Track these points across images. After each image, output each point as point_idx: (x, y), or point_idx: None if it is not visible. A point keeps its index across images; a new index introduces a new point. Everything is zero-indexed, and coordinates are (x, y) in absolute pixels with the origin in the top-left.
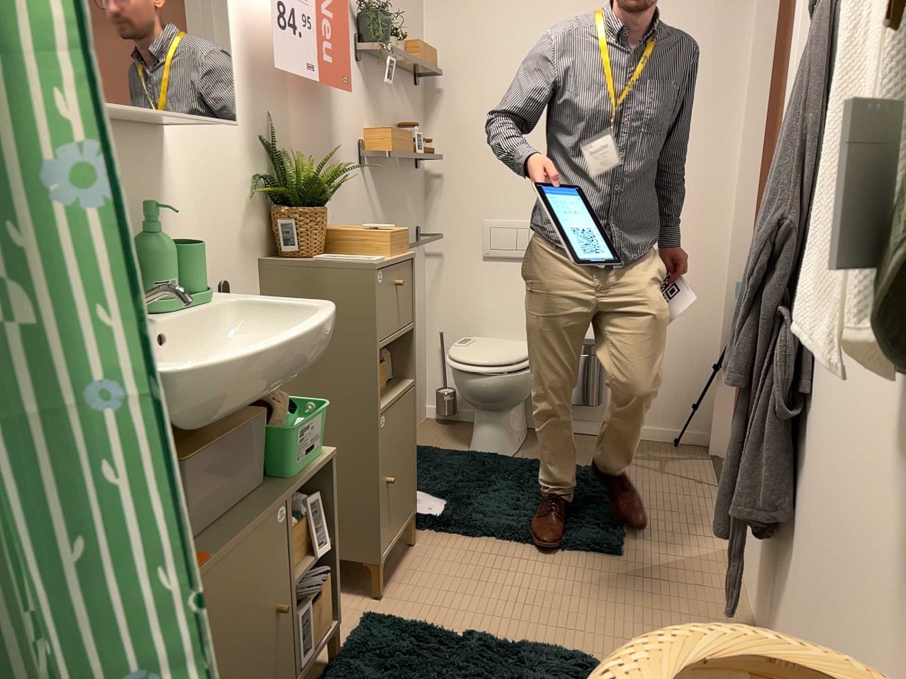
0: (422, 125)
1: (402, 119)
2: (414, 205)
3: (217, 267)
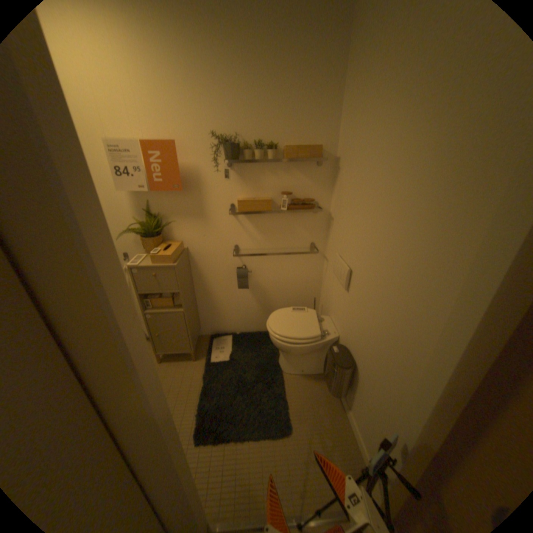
0: (327, 184)
1: (291, 185)
2: (307, 230)
3: (119, 248)
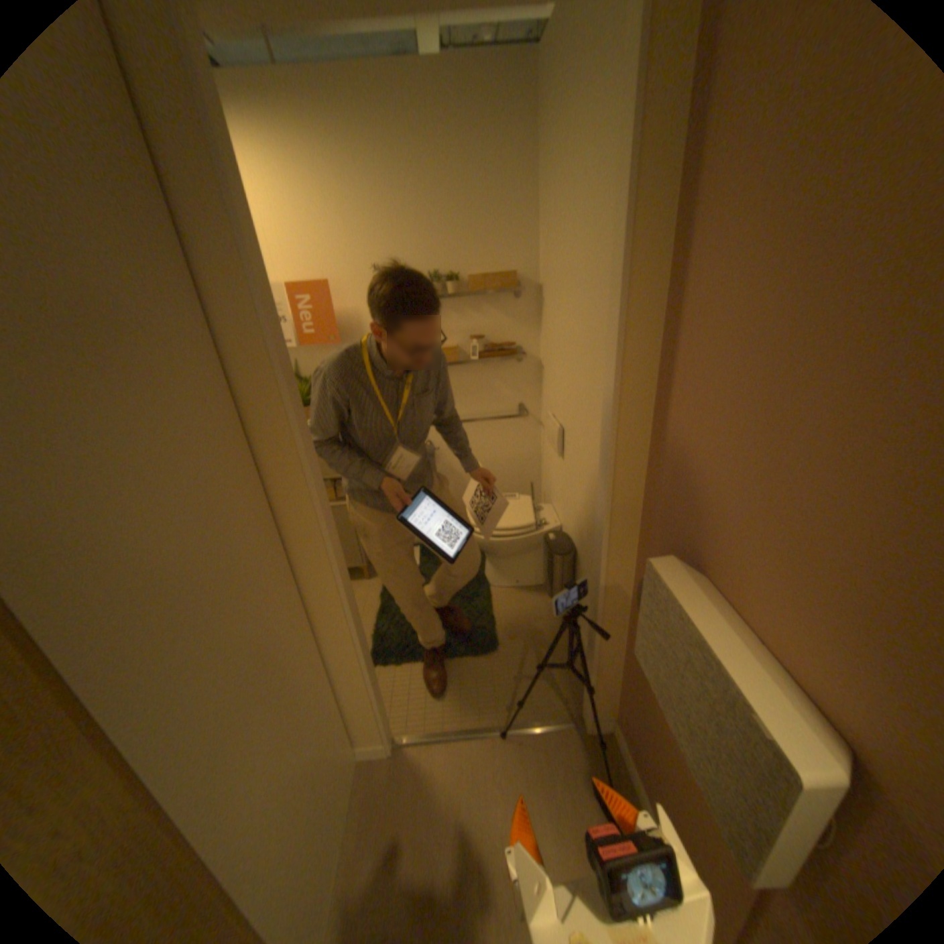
0: (531, 322)
1: (483, 327)
2: (512, 387)
3: None
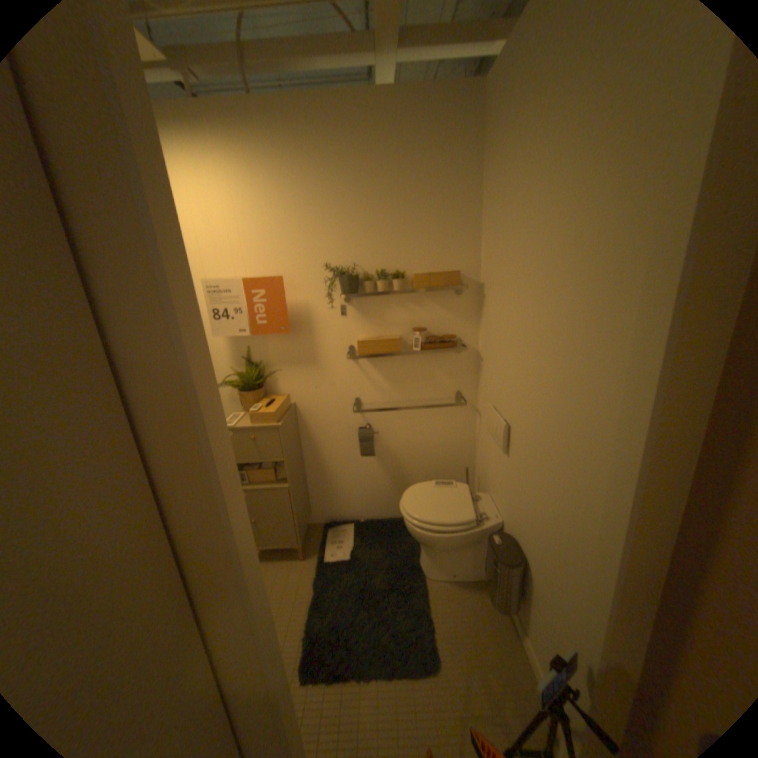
0: (471, 316)
1: (425, 319)
2: (450, 376)
3: None
